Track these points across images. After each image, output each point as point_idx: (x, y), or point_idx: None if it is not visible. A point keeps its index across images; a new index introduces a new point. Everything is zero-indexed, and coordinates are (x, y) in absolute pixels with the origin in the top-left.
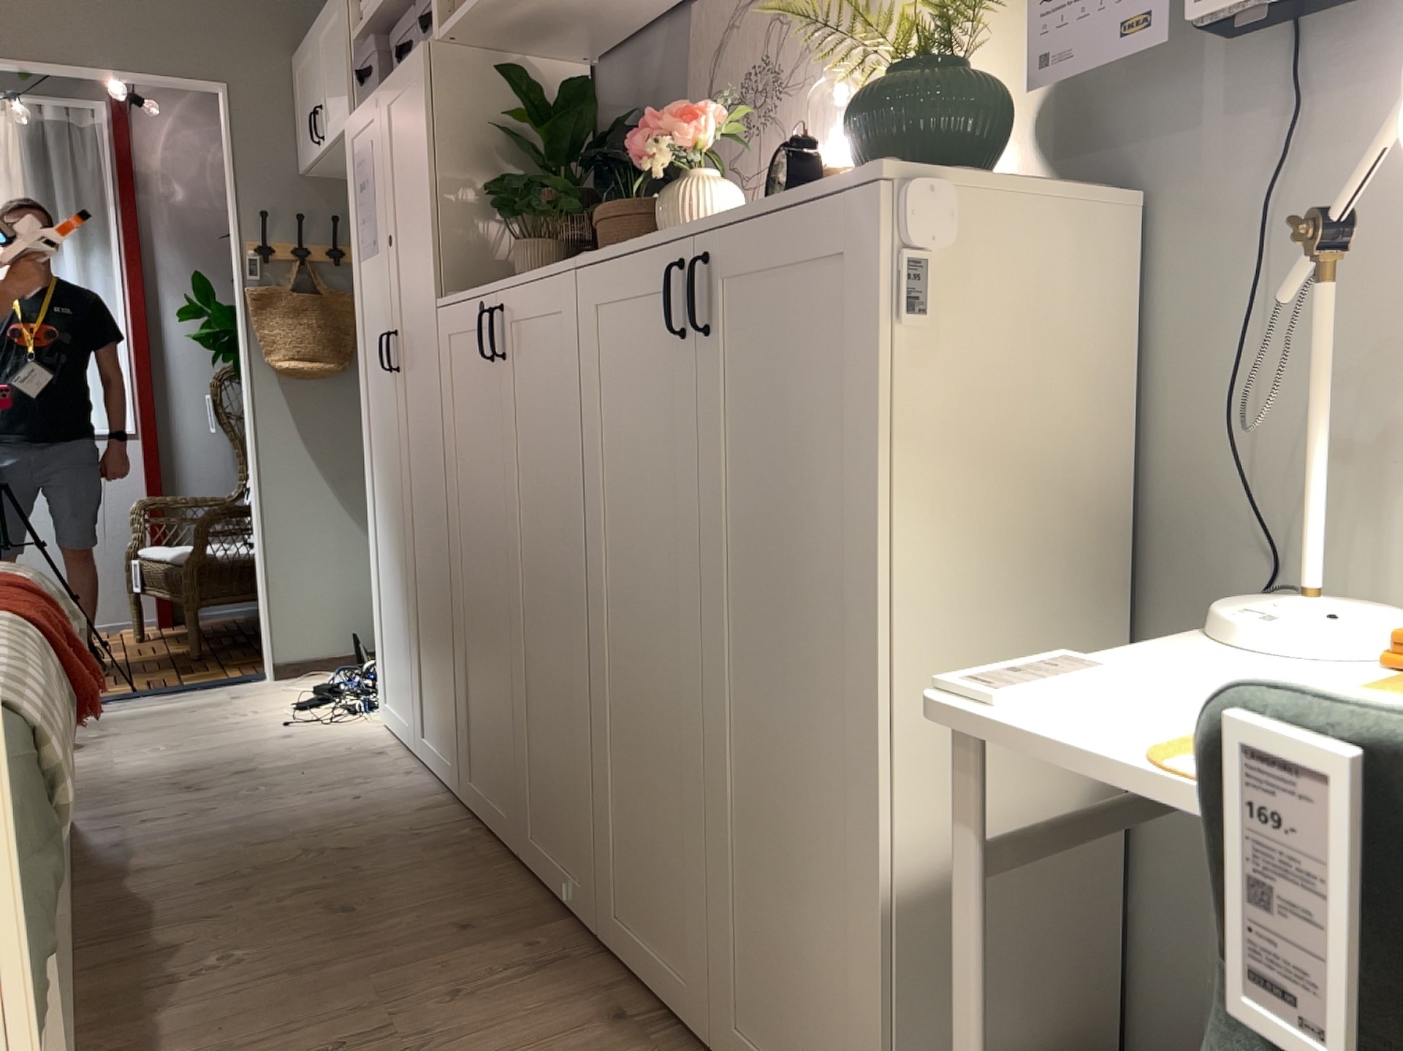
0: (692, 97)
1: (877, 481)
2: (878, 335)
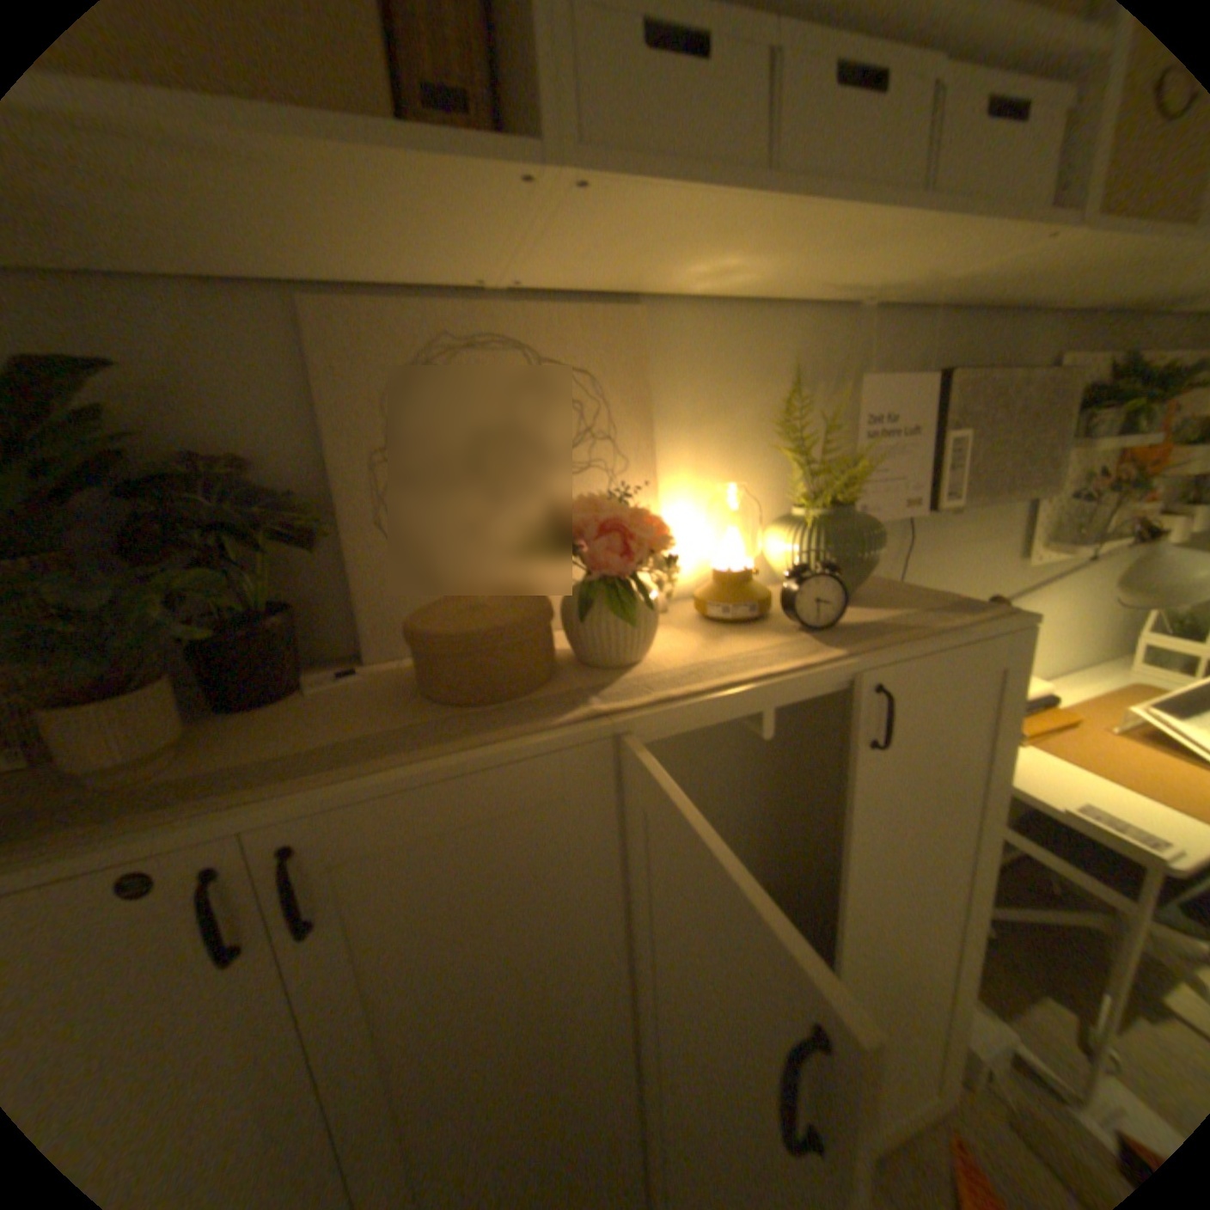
0: (328, 427)
1: (1007, 782)
2: (1020, 707)
